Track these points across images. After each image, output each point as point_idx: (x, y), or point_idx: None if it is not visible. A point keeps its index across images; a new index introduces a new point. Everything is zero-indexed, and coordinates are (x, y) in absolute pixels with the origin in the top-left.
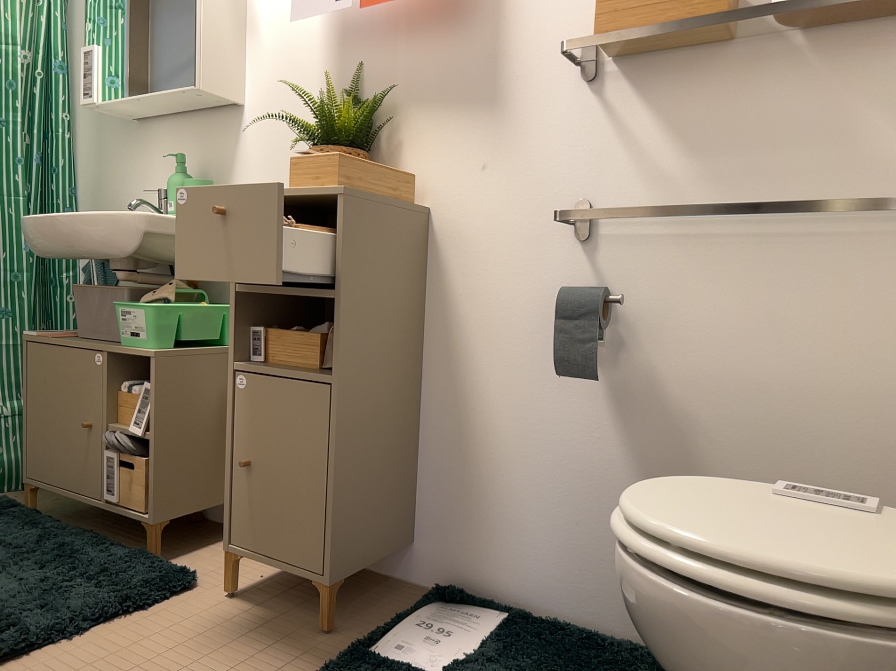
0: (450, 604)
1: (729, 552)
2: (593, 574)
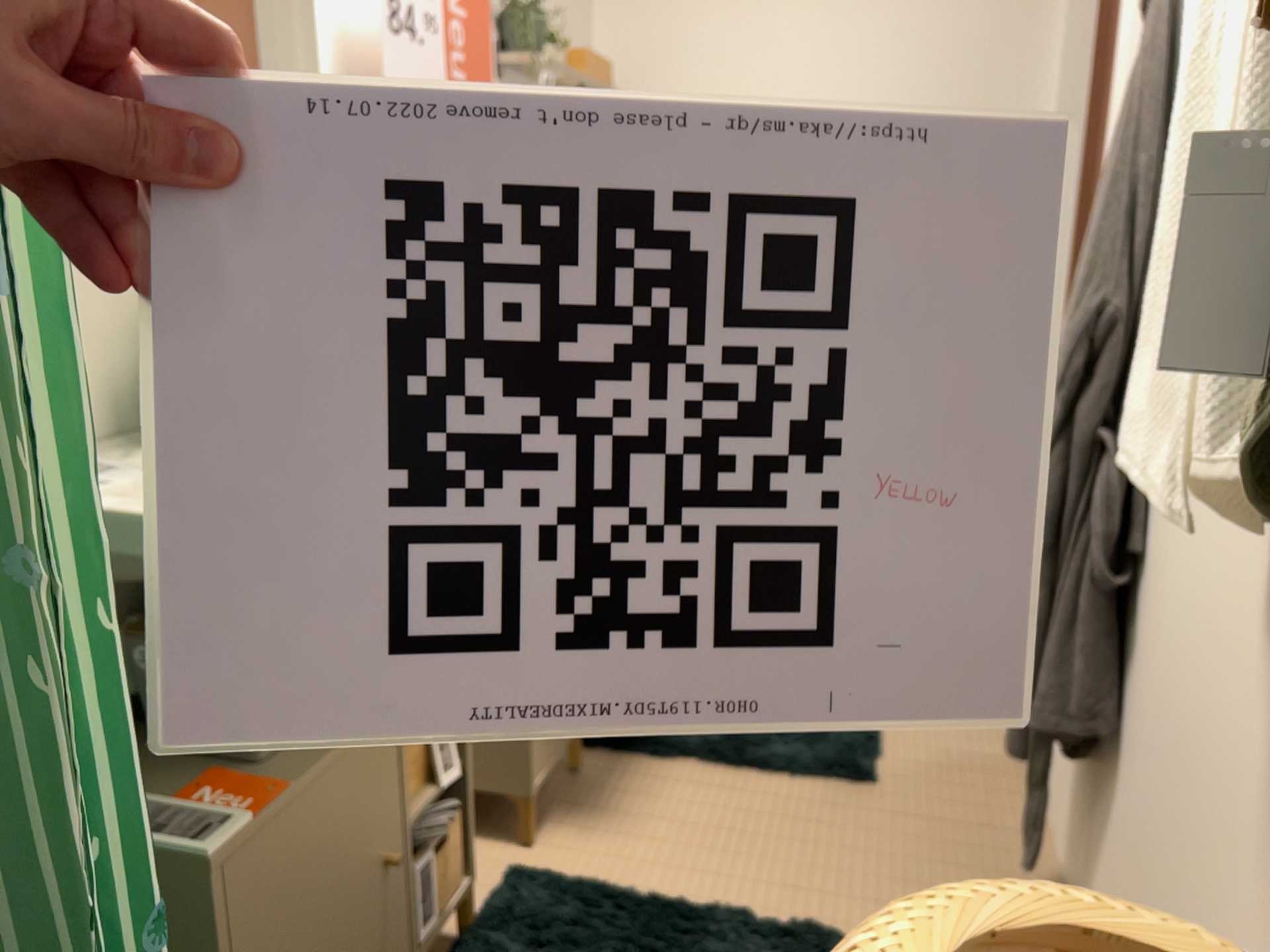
0: None
1: None
2: None
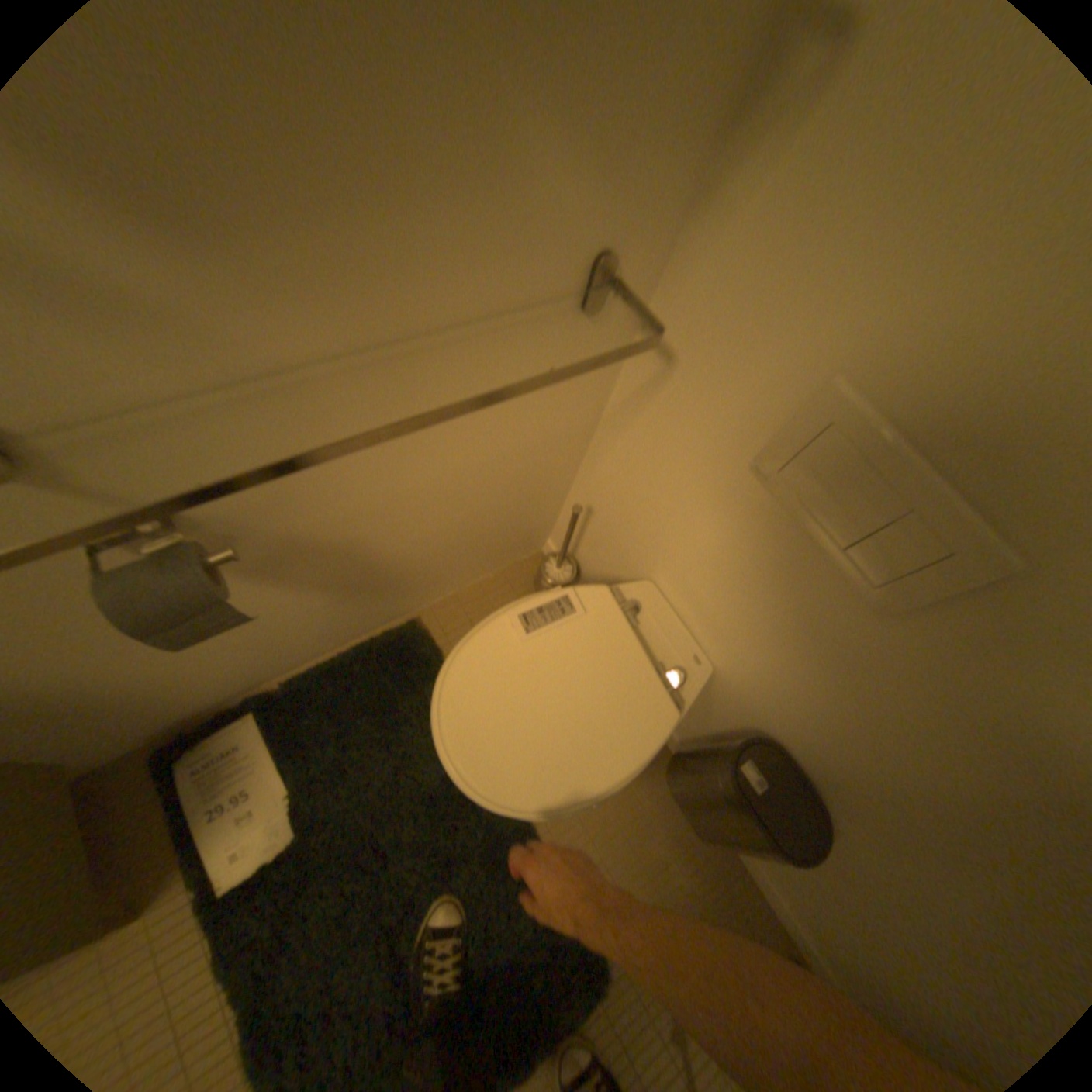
0: (179, 753)
1: (585, 788)
2: (299, 642)
